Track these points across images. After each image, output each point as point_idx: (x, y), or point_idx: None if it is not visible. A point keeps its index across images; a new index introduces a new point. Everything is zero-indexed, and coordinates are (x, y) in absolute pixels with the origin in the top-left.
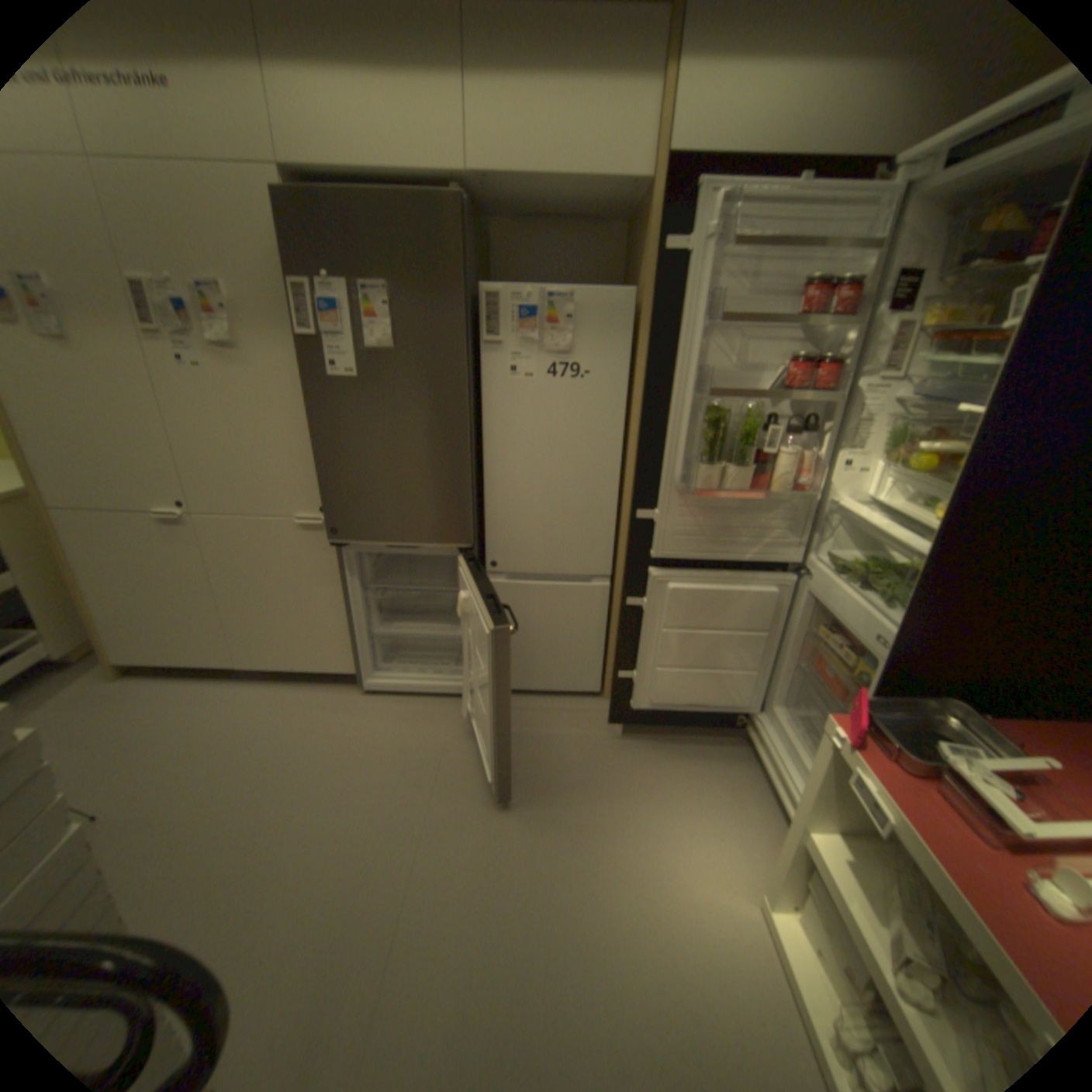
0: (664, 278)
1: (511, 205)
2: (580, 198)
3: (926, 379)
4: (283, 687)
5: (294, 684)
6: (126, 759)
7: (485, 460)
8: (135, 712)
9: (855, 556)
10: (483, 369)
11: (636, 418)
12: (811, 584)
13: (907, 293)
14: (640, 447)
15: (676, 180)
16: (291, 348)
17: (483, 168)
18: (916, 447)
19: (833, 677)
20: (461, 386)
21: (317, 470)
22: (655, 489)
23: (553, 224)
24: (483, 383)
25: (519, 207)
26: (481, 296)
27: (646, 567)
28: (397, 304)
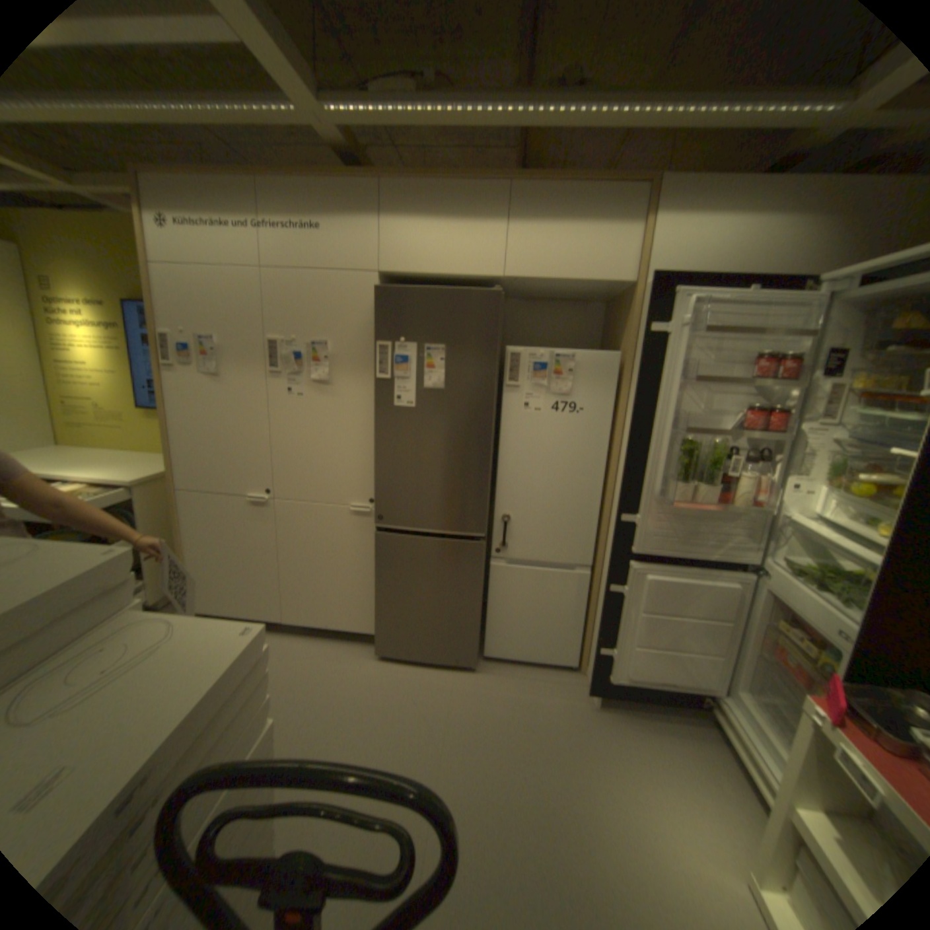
0: (645, 348)
1: (524, 294)
2: (578, 291)
3: (858, 427)
4: (316, 642)
5: (324, 640)
6: None
7: (497, 470)
8: None
9: (808, 563)
10: (502, 404)
11: (618, 444)
12: (771, 584)
13: (837, 365)
14: (621, 466)
15: (656, 286)
16: (367, 386)
17: (516, 275)
18: (856, 479)
19: (796, 668)
20: (489, 416)
21: (372, 471)
22: (638, 500)
23: (551, 304)
24: (501, 413)
25: (530, 294)
26: (505, 355)
27: (628, 561)
28: (450, 360)
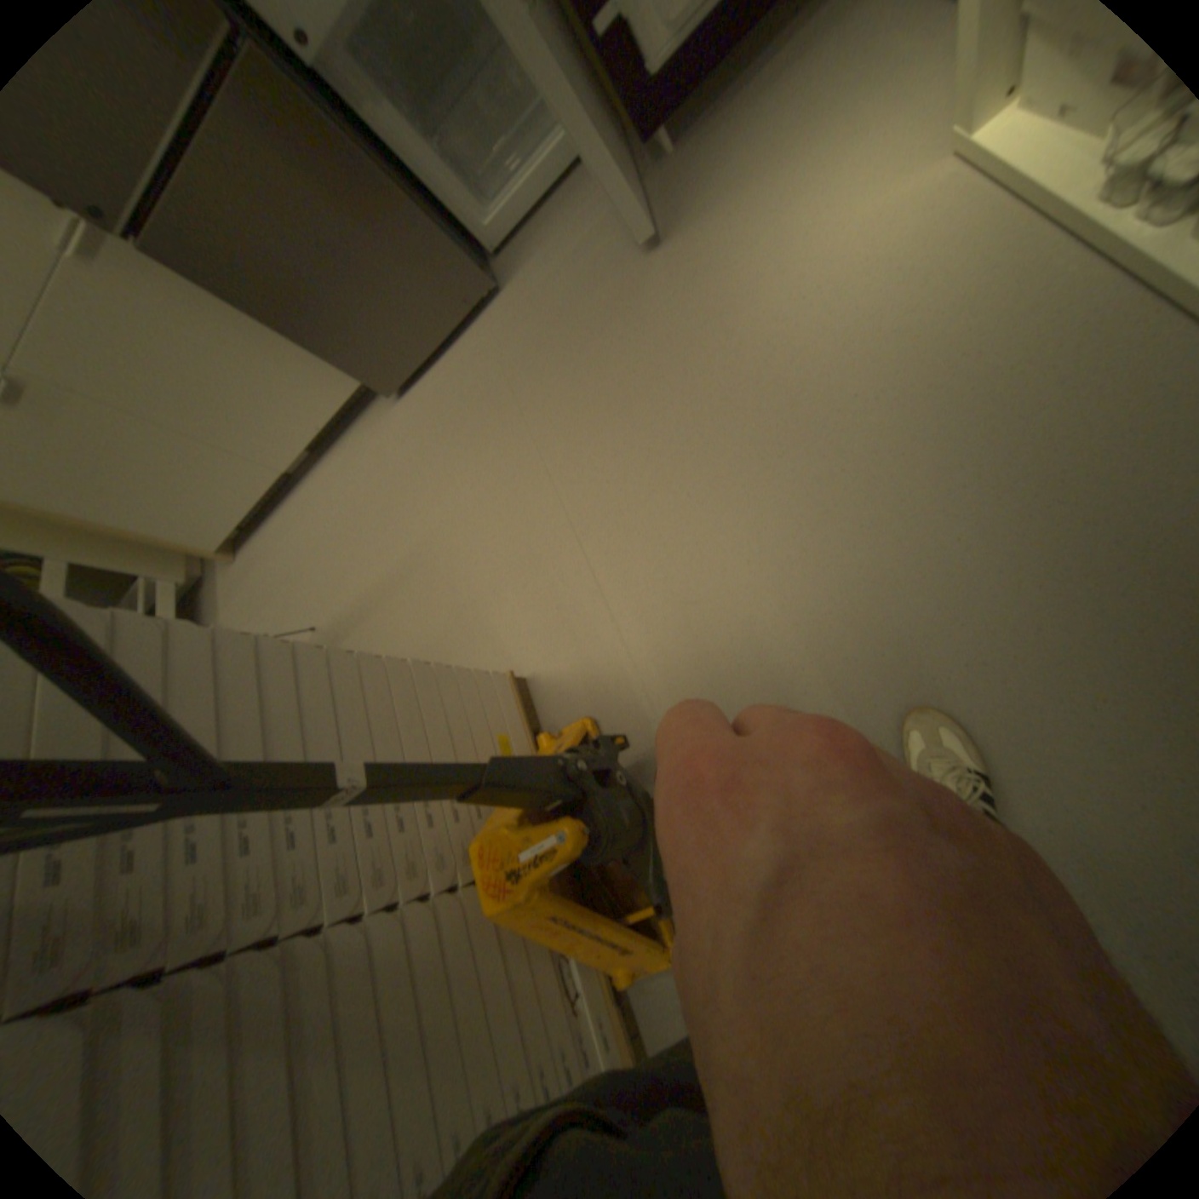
0: None
1: None
2: None
3: None
4: (335, 449)
5: (341, 439)
6: (296, 587)
7: None
8: (269, 561)
9: None
10: None
11: None
12: None
13: None
14: None
15: None
16: None
17: None
18: None
19: None
20: None
21: None
22: None
23: None
24: None
25: None
26: None
27: None
28: None
